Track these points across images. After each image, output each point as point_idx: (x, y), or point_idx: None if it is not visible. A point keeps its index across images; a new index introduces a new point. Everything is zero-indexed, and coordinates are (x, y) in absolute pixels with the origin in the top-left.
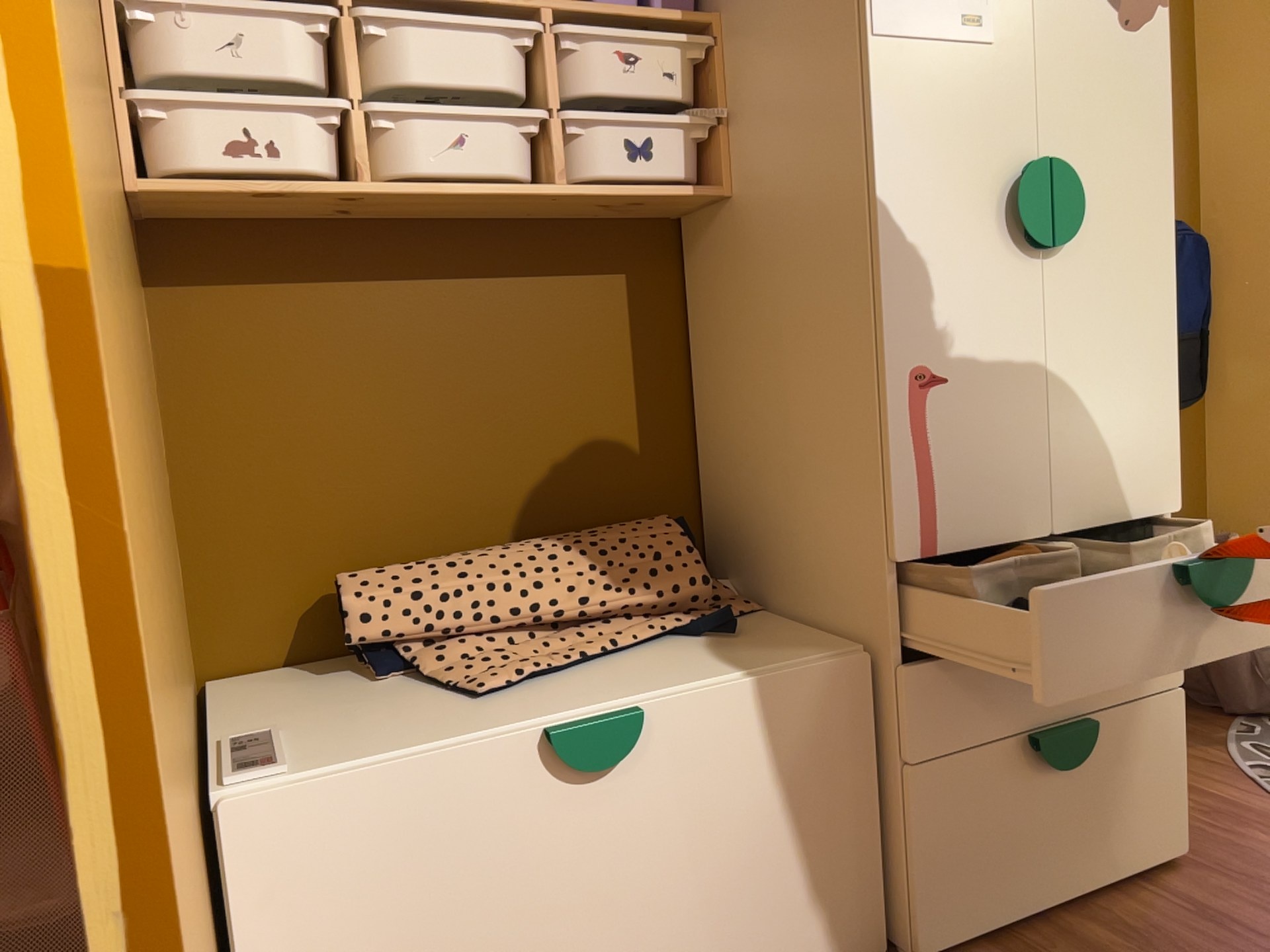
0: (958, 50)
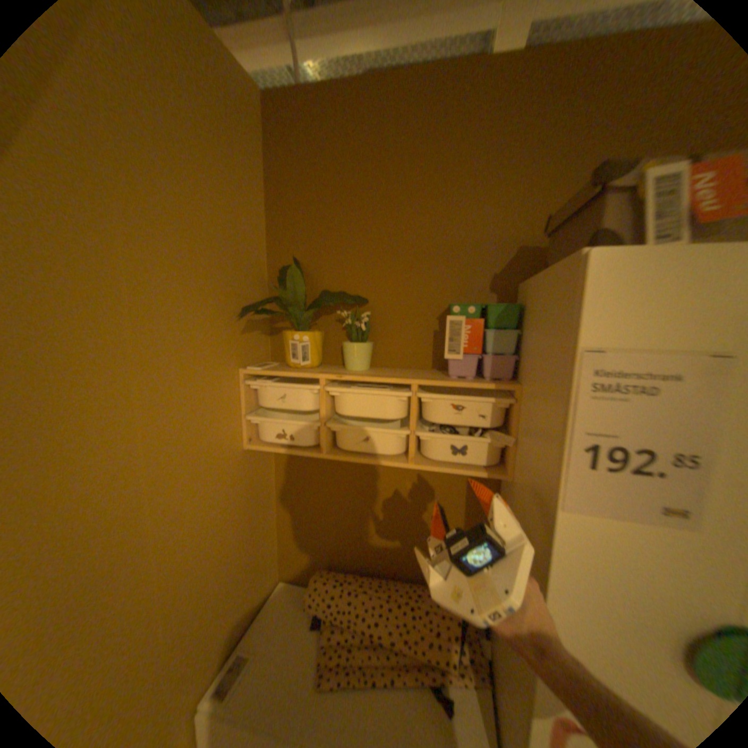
0: (655, 530)
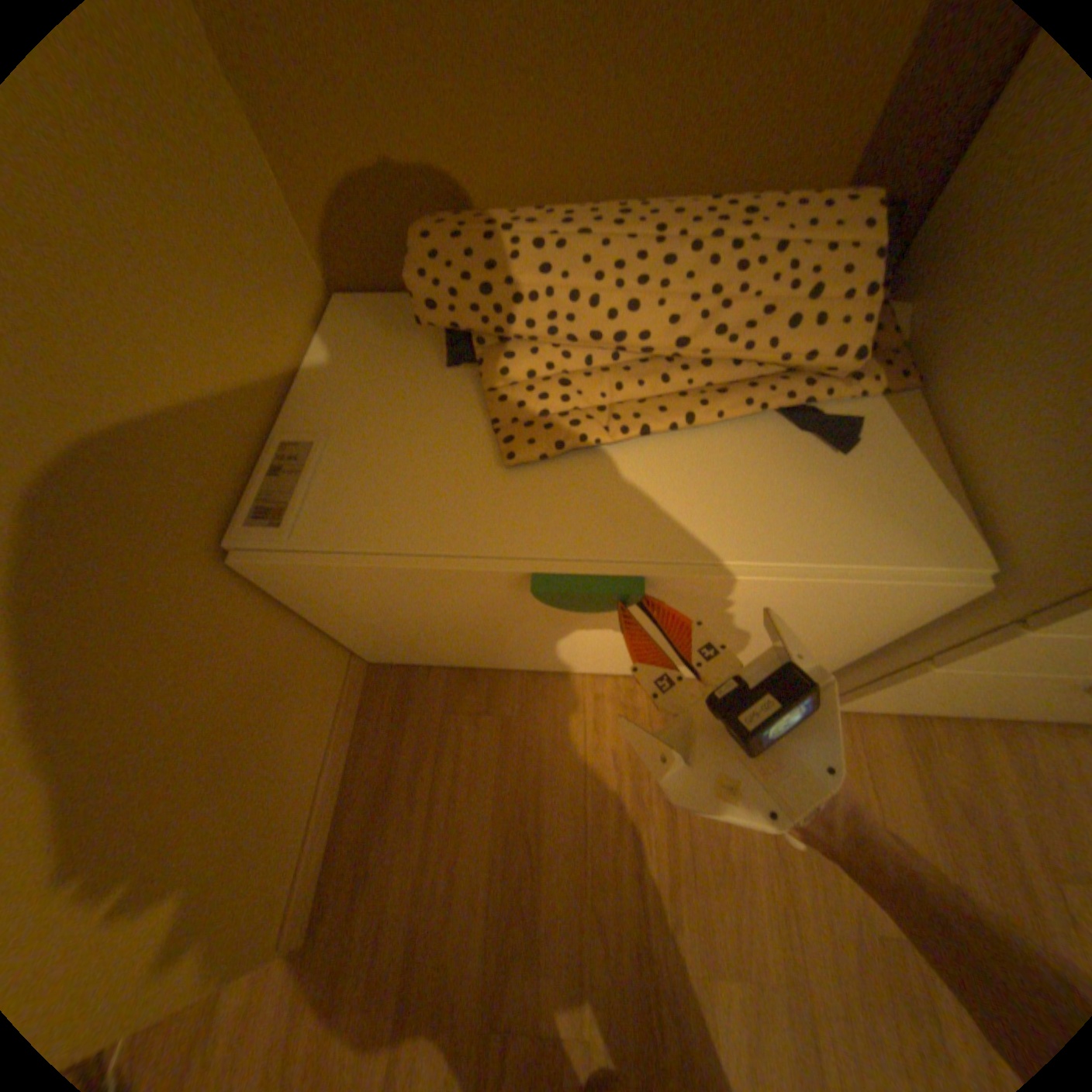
0: None
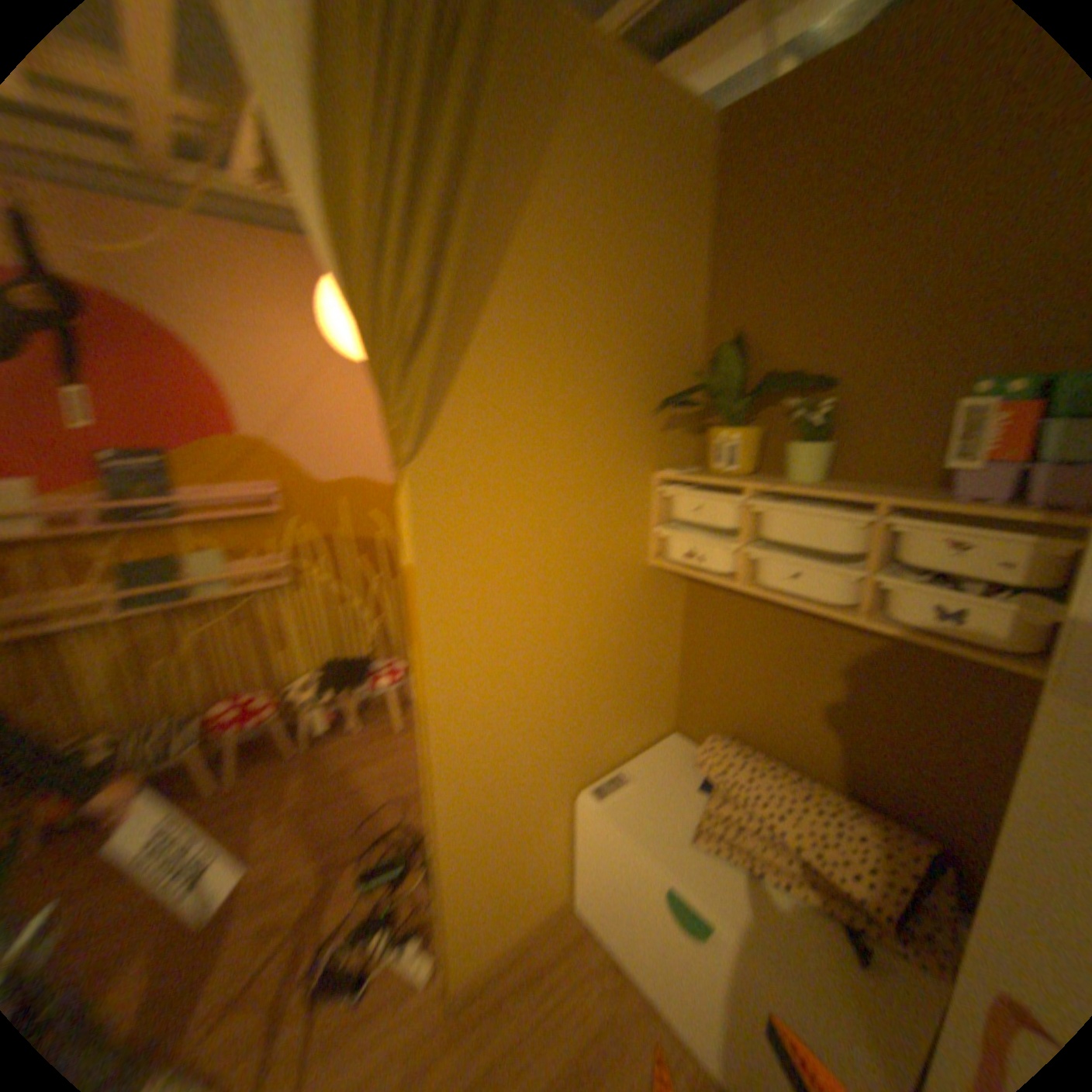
0: None
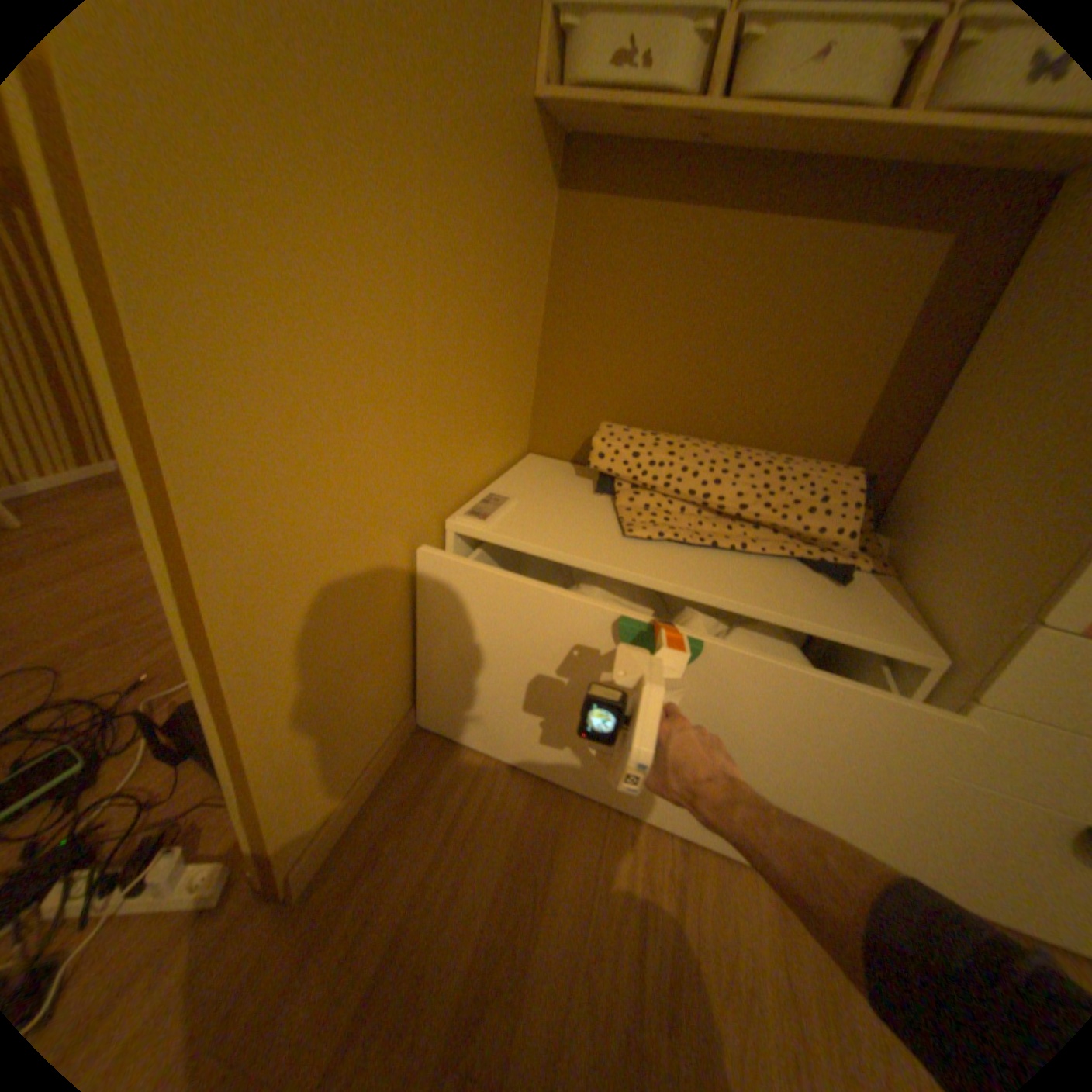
0: None
